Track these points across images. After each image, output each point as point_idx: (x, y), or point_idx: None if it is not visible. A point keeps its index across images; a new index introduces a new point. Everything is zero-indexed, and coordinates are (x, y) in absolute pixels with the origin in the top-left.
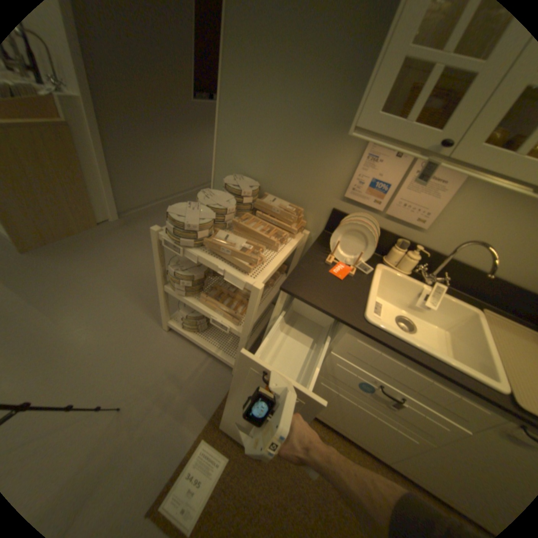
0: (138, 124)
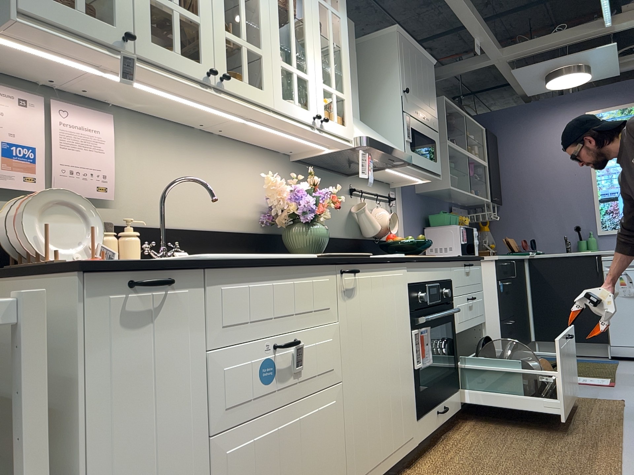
0: None
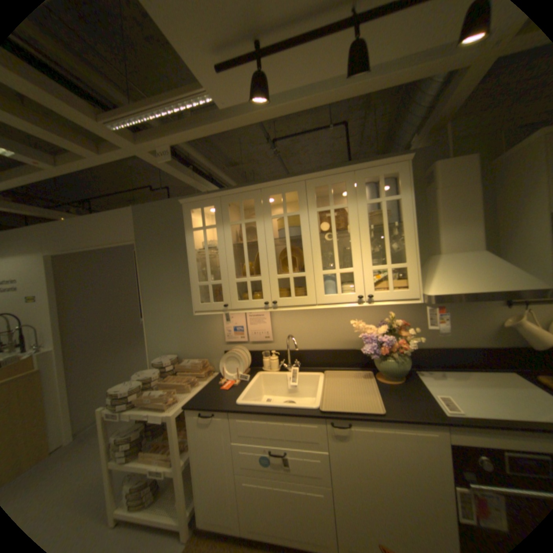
0: (97, 352)
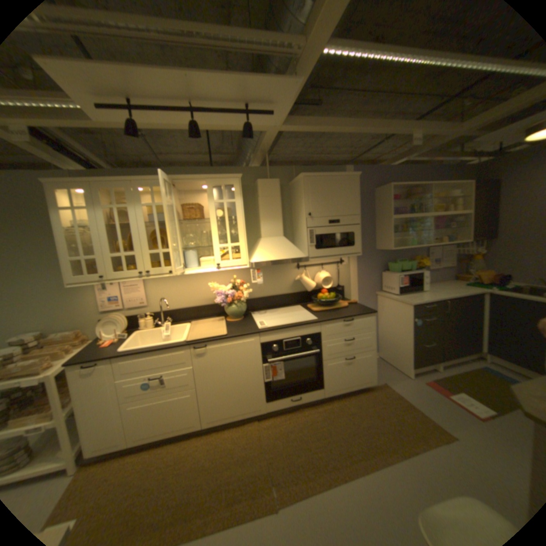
0: None
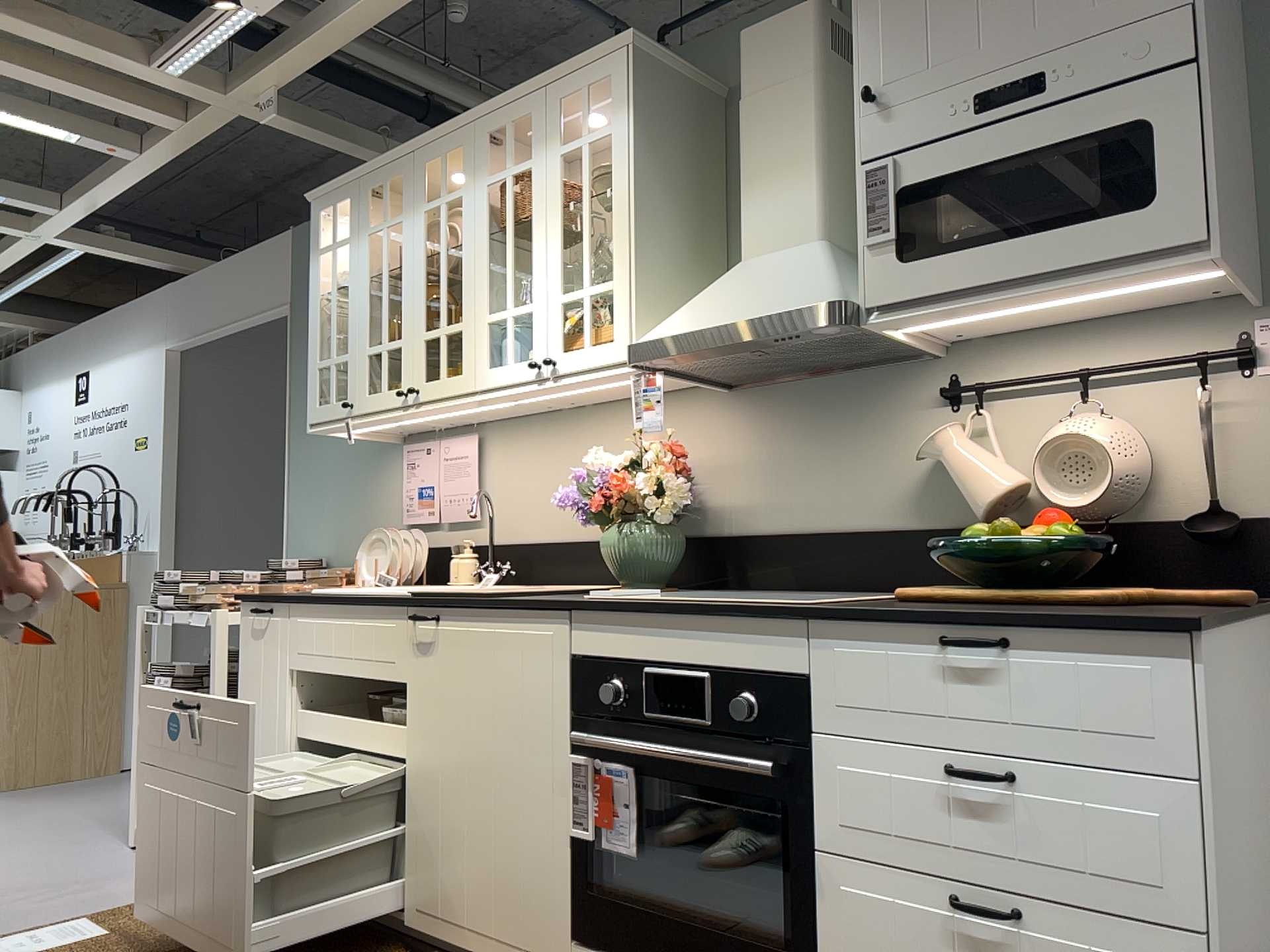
0: None
